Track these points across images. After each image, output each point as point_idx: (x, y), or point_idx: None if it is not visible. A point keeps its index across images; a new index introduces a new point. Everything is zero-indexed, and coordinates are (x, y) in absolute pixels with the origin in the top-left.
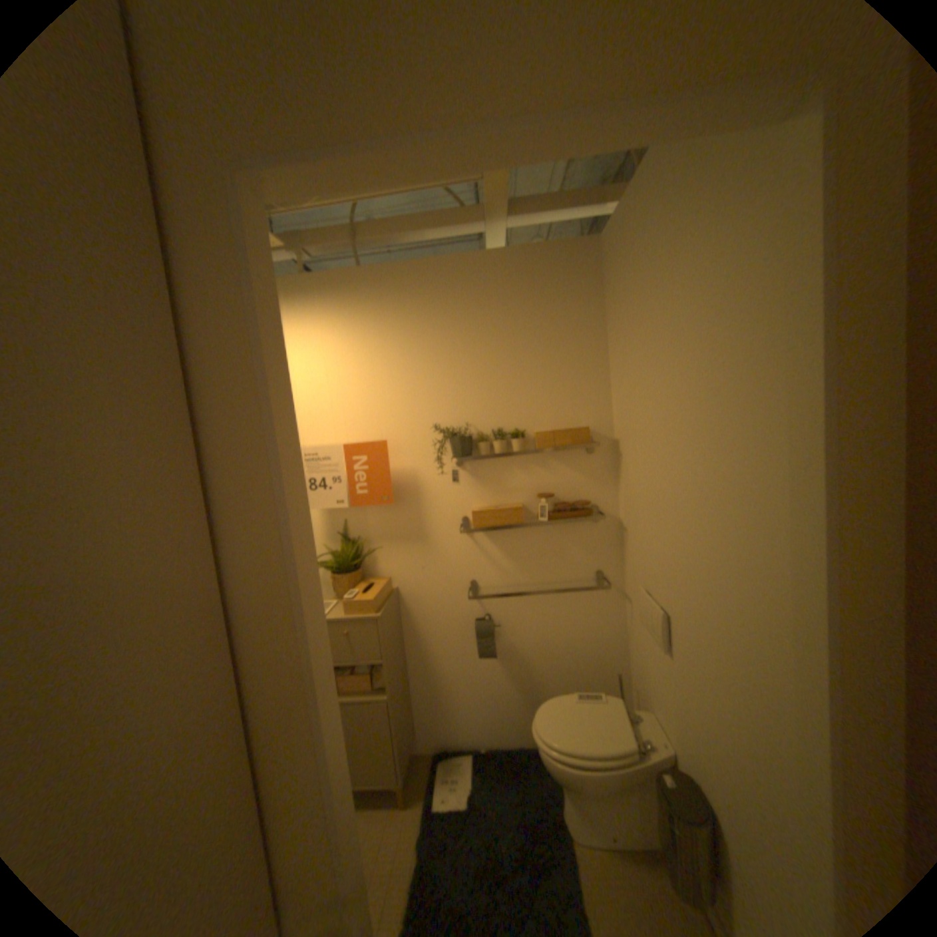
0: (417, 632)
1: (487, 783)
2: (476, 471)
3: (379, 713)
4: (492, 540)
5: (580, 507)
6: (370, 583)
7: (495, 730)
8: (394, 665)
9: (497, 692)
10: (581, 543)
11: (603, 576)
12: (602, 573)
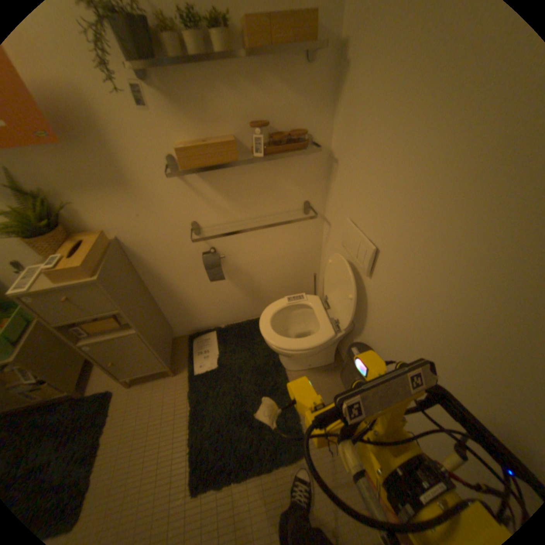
0: (150, 269)
1: (228, 346)
2: (167, 85)
3: (132, 341)
4: (205, 179)
5: (297, 136)
6: (77, 239)
7: (229, 314)
8: (134, 304)
9: (227, 295)
10: (293, 175)
11: (307, 204)
12: (307, 201)
